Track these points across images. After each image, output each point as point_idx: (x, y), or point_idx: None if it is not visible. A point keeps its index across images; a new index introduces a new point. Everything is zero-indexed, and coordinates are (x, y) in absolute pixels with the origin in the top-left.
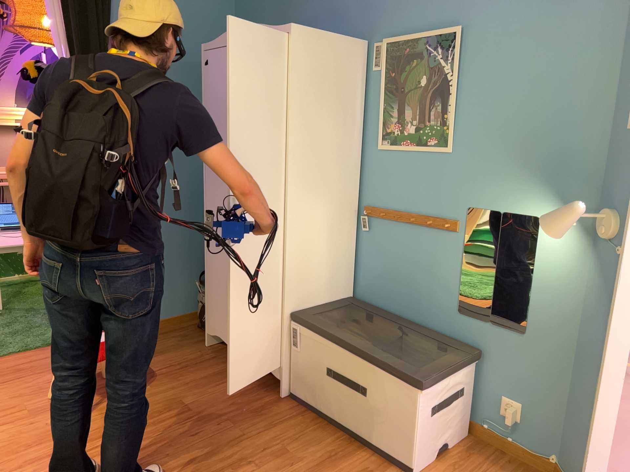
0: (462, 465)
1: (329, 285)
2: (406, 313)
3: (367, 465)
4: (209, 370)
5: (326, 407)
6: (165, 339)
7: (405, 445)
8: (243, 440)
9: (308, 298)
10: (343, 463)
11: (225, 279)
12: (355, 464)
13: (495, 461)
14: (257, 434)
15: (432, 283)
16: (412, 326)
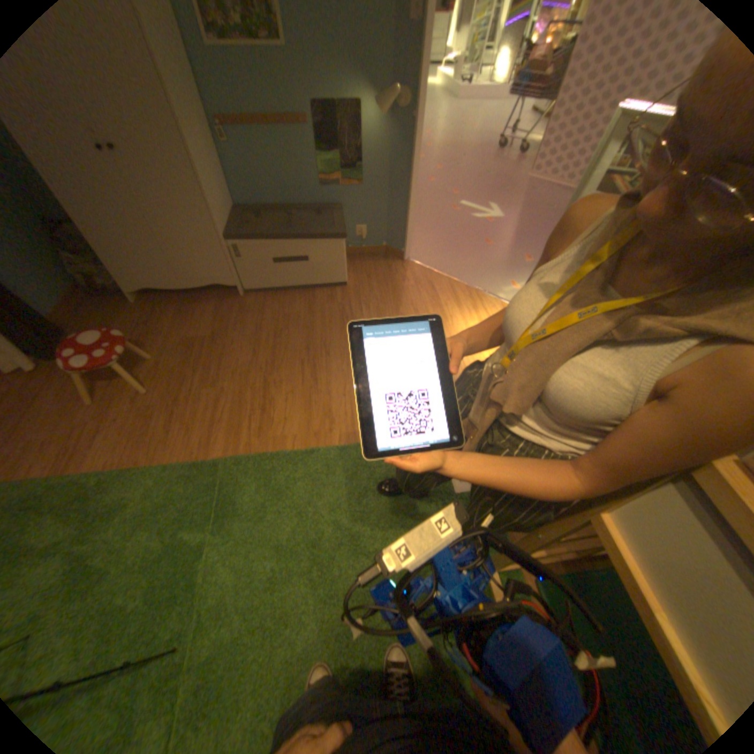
0: (356, 269)
1: (224, 201)
2: (282, 200)
3: (326, 294)
4: (167, 313)
5: (278, 282)
6: (87, 319)
7: (338, 273)
8: (259, 325)
9: (223, 218)
10: (316, 300)
11: (128, 234)
12: (321, 297)
13: (363, 259)
14: (261, 318)
15: (296, 170)
16: (296, 207)
